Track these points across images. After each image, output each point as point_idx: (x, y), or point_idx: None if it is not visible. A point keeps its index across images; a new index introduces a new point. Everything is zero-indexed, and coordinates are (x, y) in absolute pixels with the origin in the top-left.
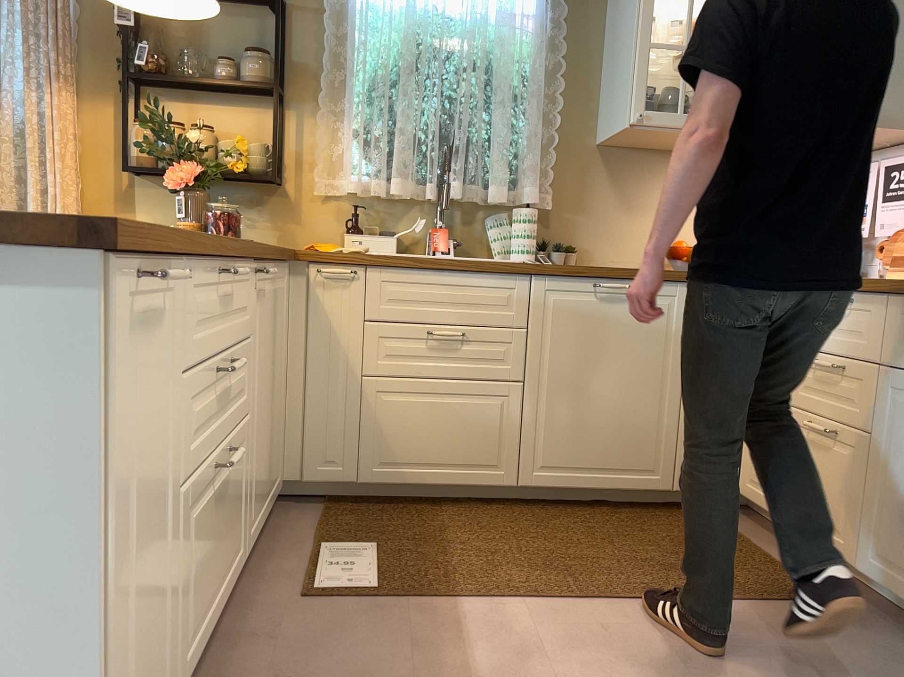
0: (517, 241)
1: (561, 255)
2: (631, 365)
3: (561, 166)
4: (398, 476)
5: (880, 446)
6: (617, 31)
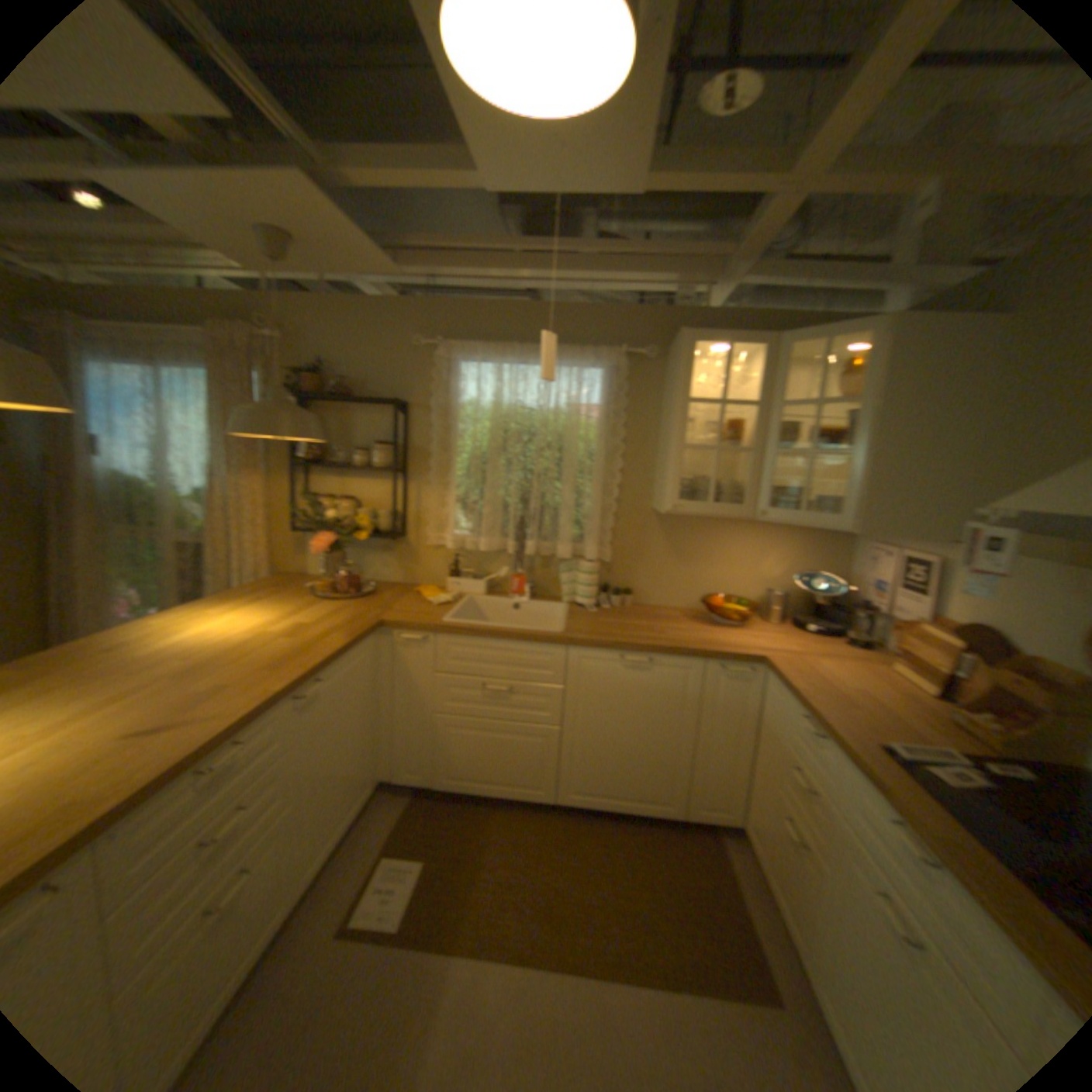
0: (581, 589)
1: (618, 600)
2: (652, 722)
3: (623, 525)
4: (464, 789)
5: (838, 894)
6: (668, 421)
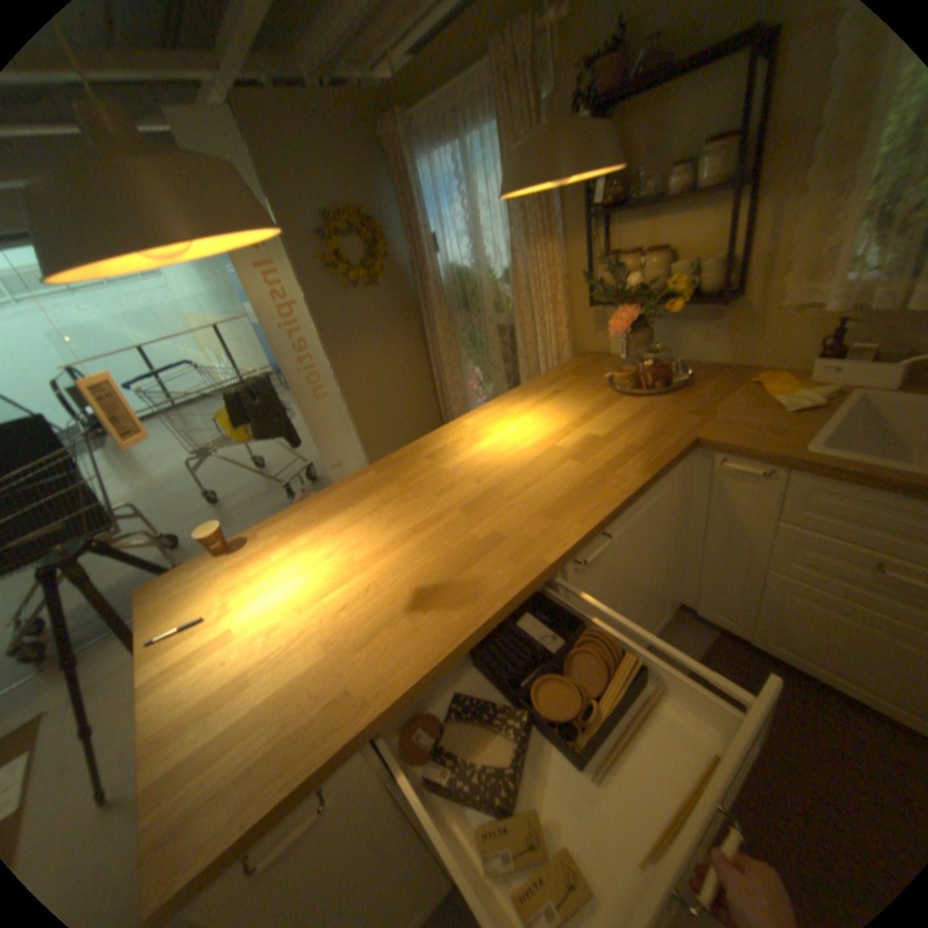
0: None
1: None
2: None
3: None
4: (802, 665)
5: None
6: None
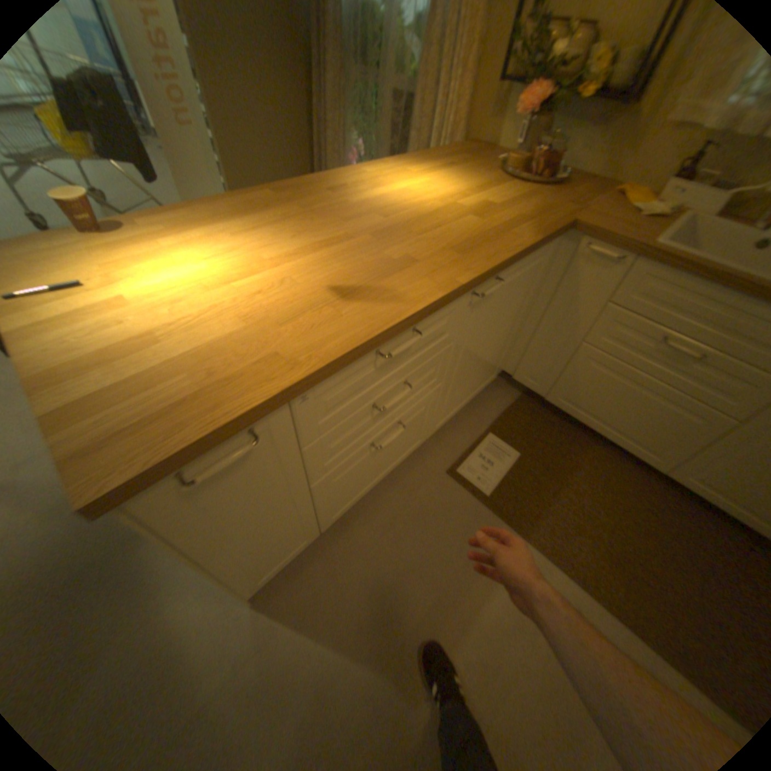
0: None
1: None
2: None
3: None
4: (574, 412)
5: None
6: None
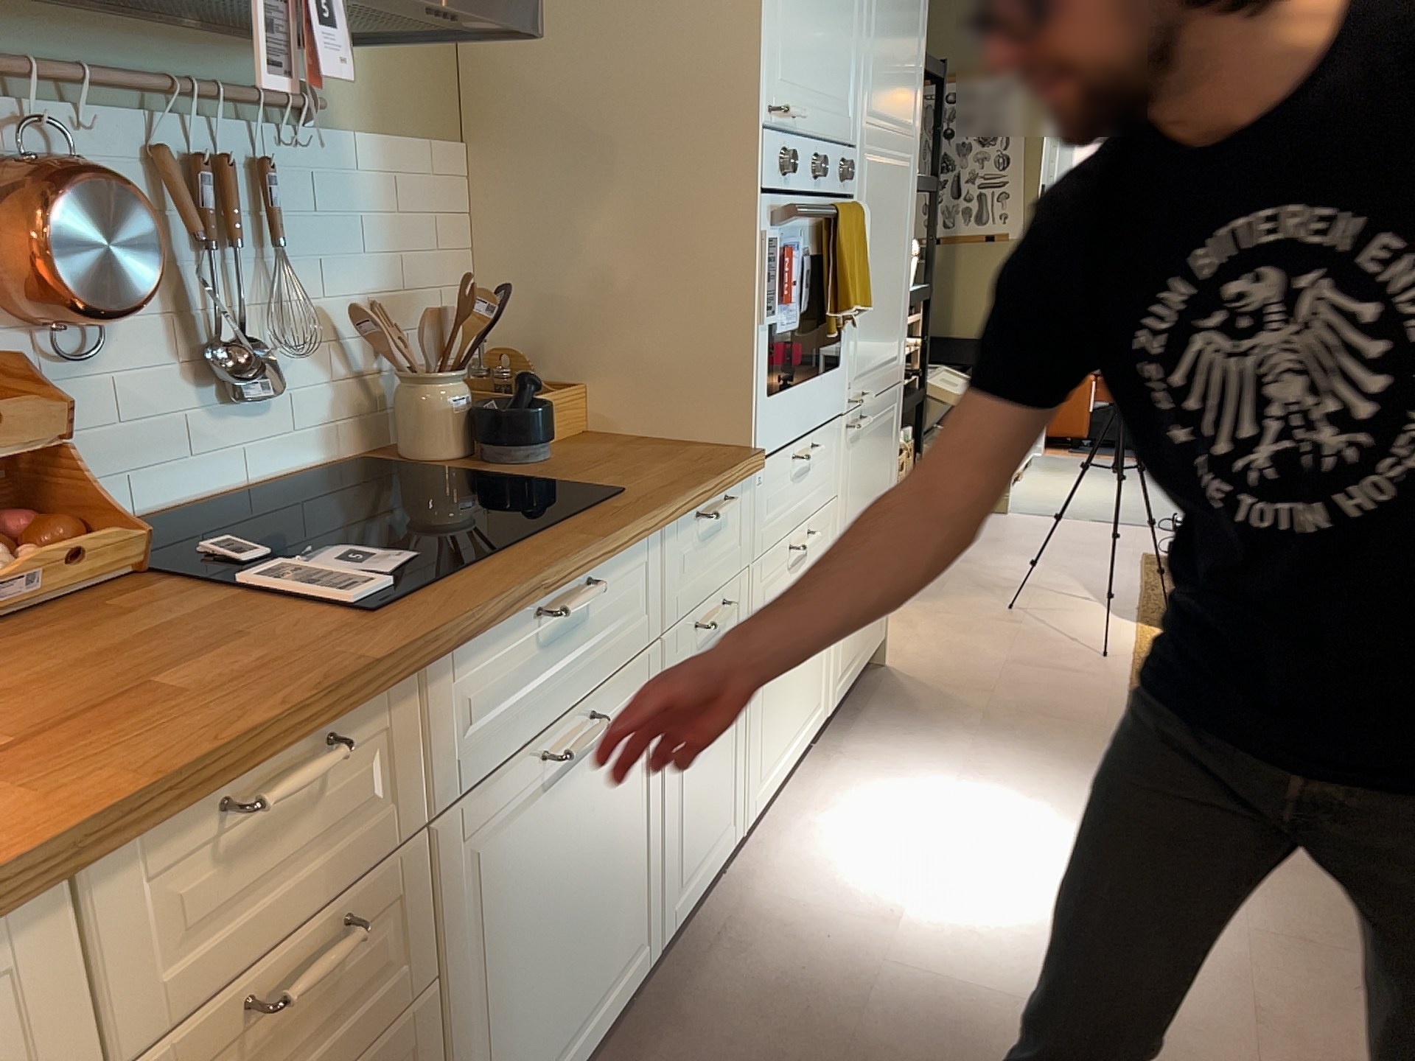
0: None
1: None
2: None
3: None
4: None
5: (455, 975)
6: None
